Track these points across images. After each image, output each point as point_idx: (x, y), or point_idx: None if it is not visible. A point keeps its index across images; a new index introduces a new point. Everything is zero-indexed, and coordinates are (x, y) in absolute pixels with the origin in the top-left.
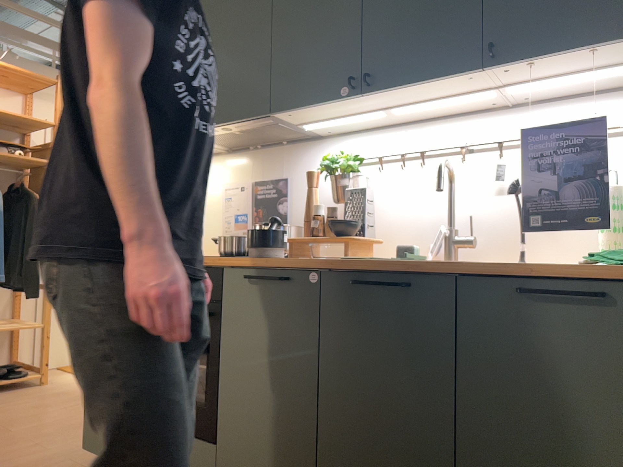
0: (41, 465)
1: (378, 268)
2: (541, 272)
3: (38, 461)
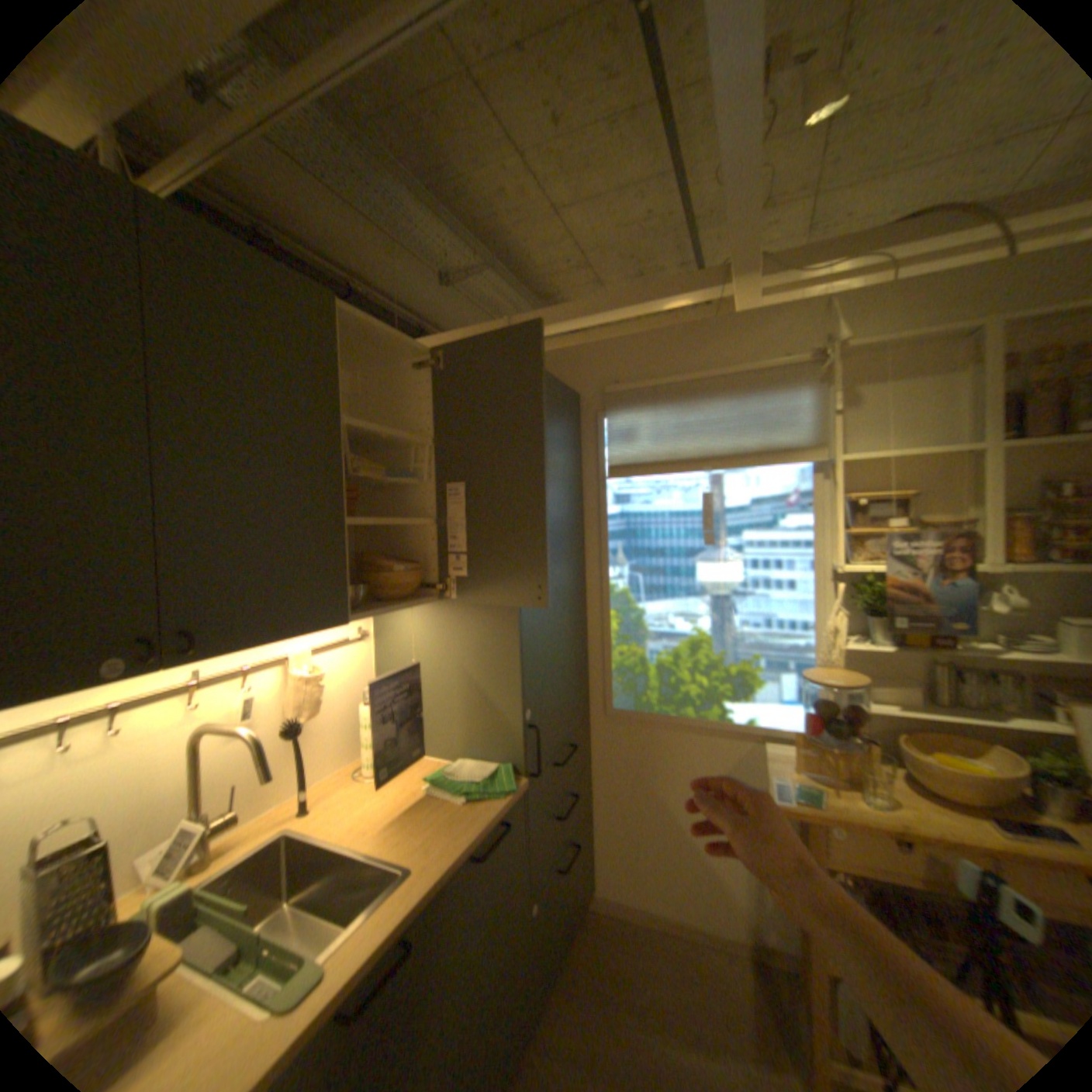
0: None
1: (359, 961)
2: (482, 835)
3: None
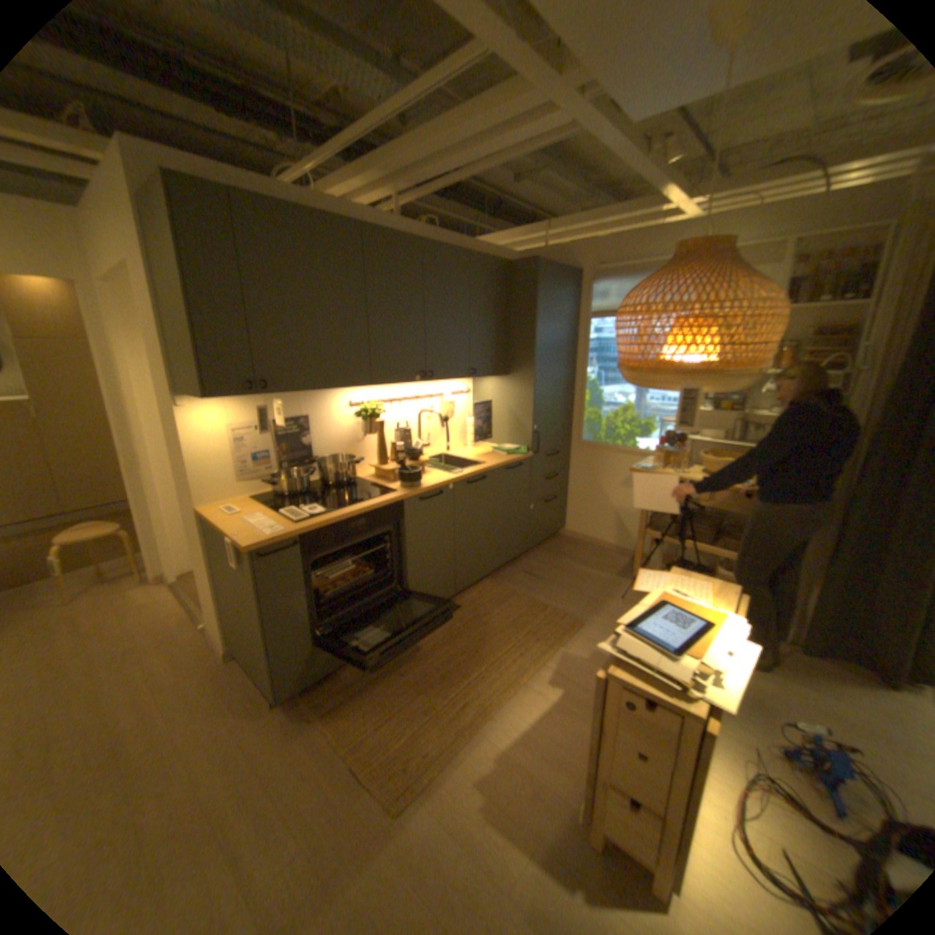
0: (232, 764)
1: (471, 474)
2: (510, 462)
3: (219, 771)
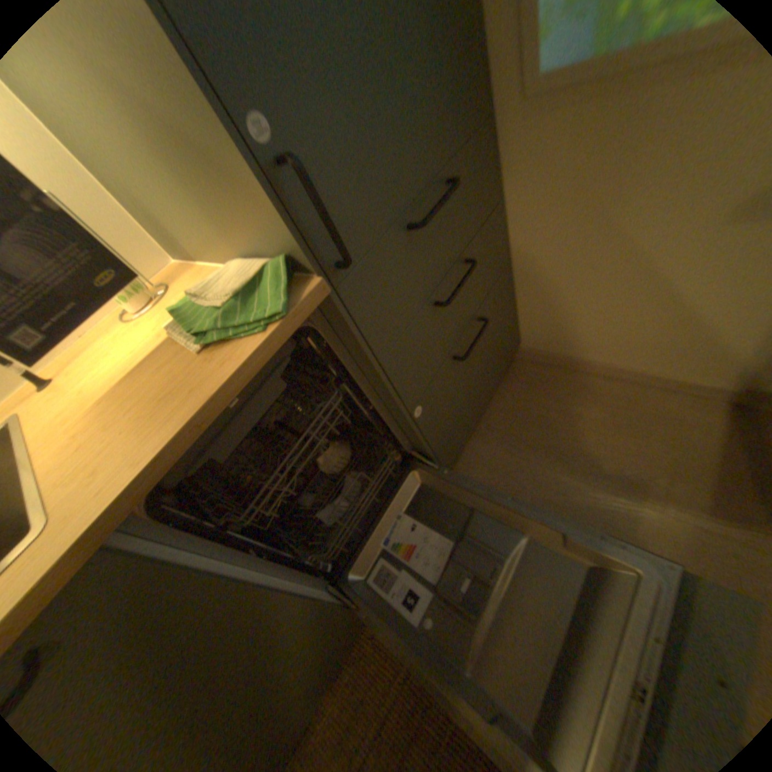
0: None
1: None
2: (203, 420)
3: None
